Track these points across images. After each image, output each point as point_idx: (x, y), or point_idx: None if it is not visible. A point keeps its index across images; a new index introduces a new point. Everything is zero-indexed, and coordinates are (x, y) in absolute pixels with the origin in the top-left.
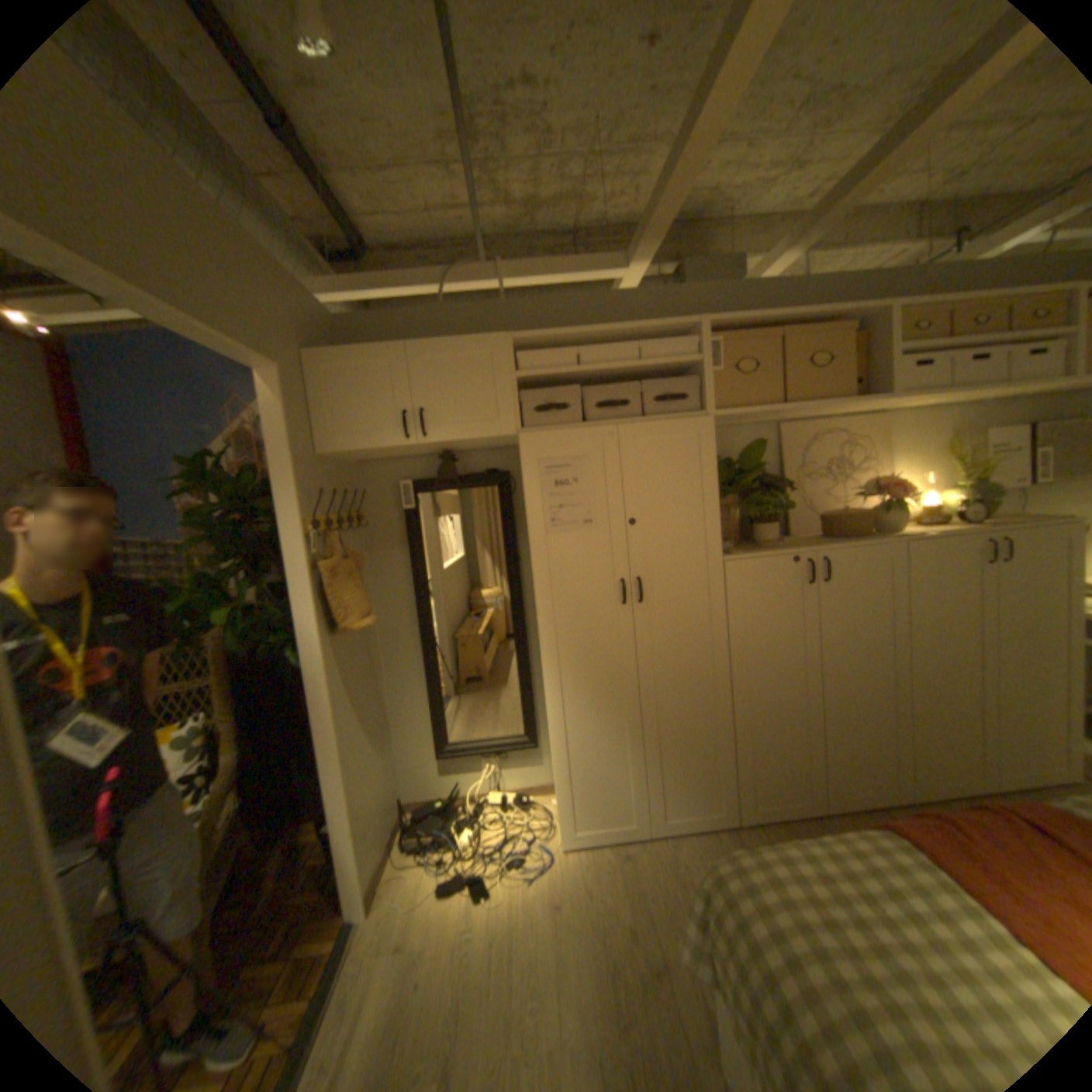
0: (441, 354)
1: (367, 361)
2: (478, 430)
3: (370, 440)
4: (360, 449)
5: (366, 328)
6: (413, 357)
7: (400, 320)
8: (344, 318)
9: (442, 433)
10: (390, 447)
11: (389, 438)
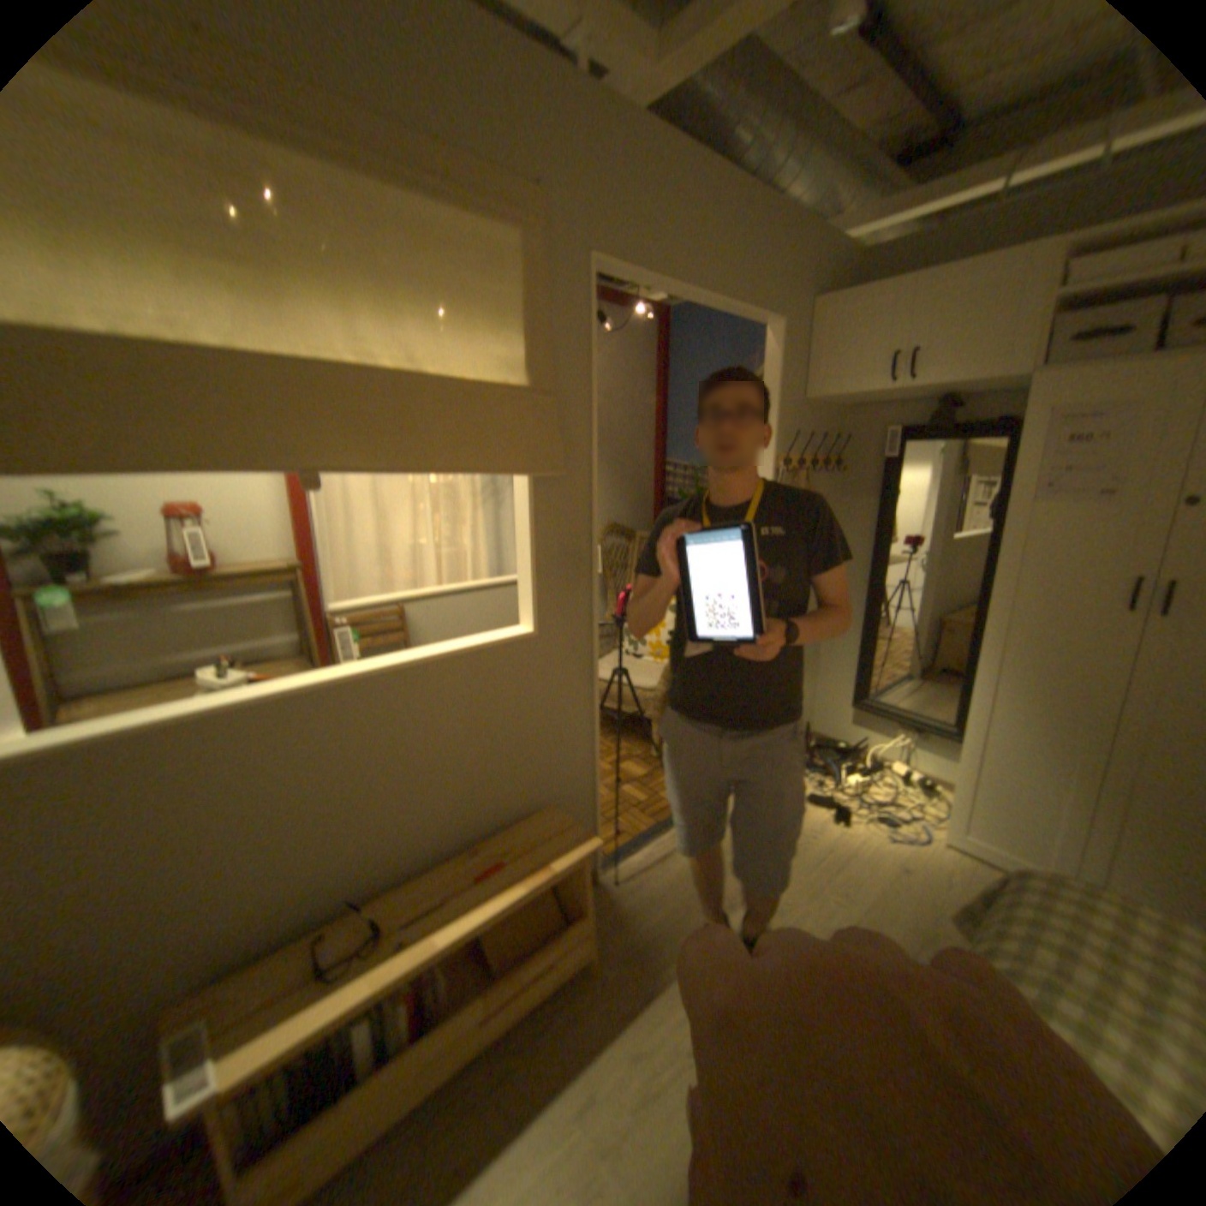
0: (959, 277)
1: (874, 297)
2: (981, 366)
3: (856, 381)
4: (845, 391)
5: (898, 252)
6: (925, 285)
7: (941, 234)
8: (878, 244)
9: (935, 371)
10: (874, 388)
11: (875, 379)
